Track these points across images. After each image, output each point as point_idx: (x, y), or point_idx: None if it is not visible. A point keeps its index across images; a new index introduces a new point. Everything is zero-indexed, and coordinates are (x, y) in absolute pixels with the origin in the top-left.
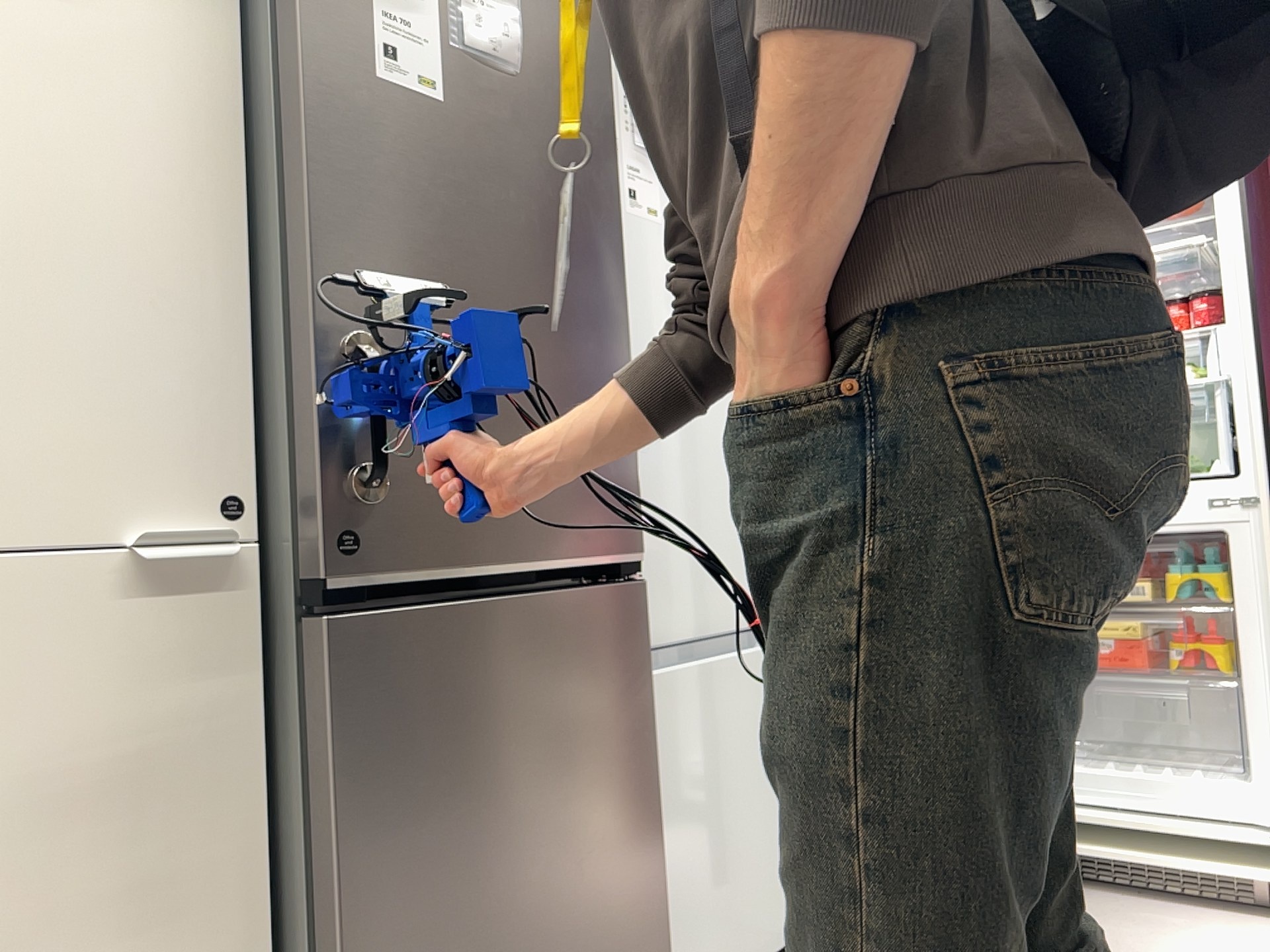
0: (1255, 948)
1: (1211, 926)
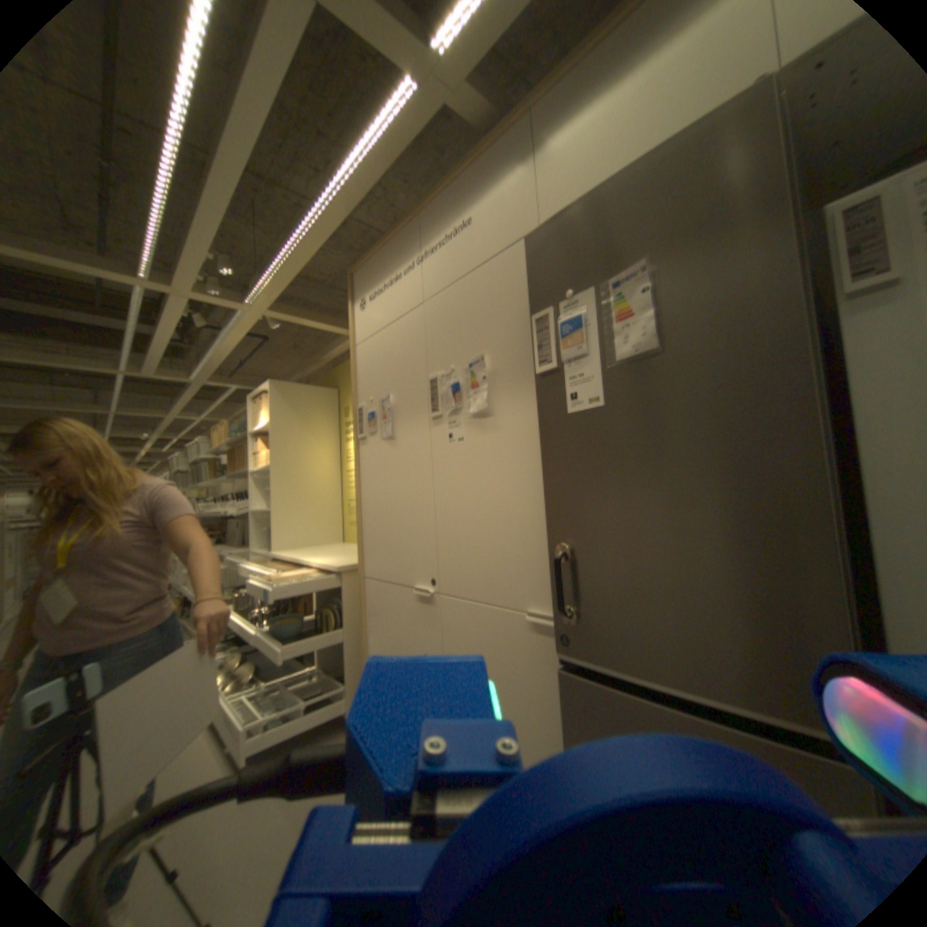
0: None
1: None
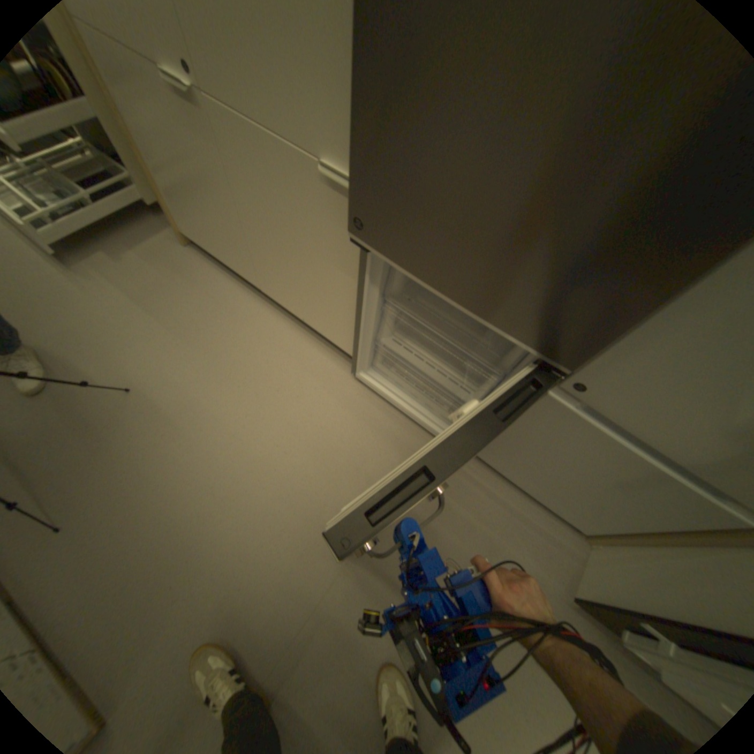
0: None
1: None
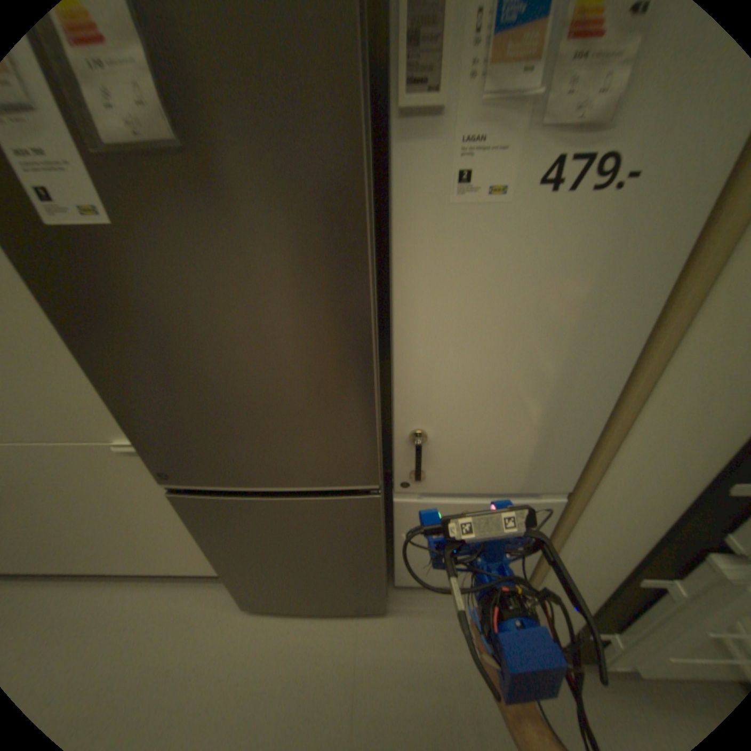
0: None
1: None
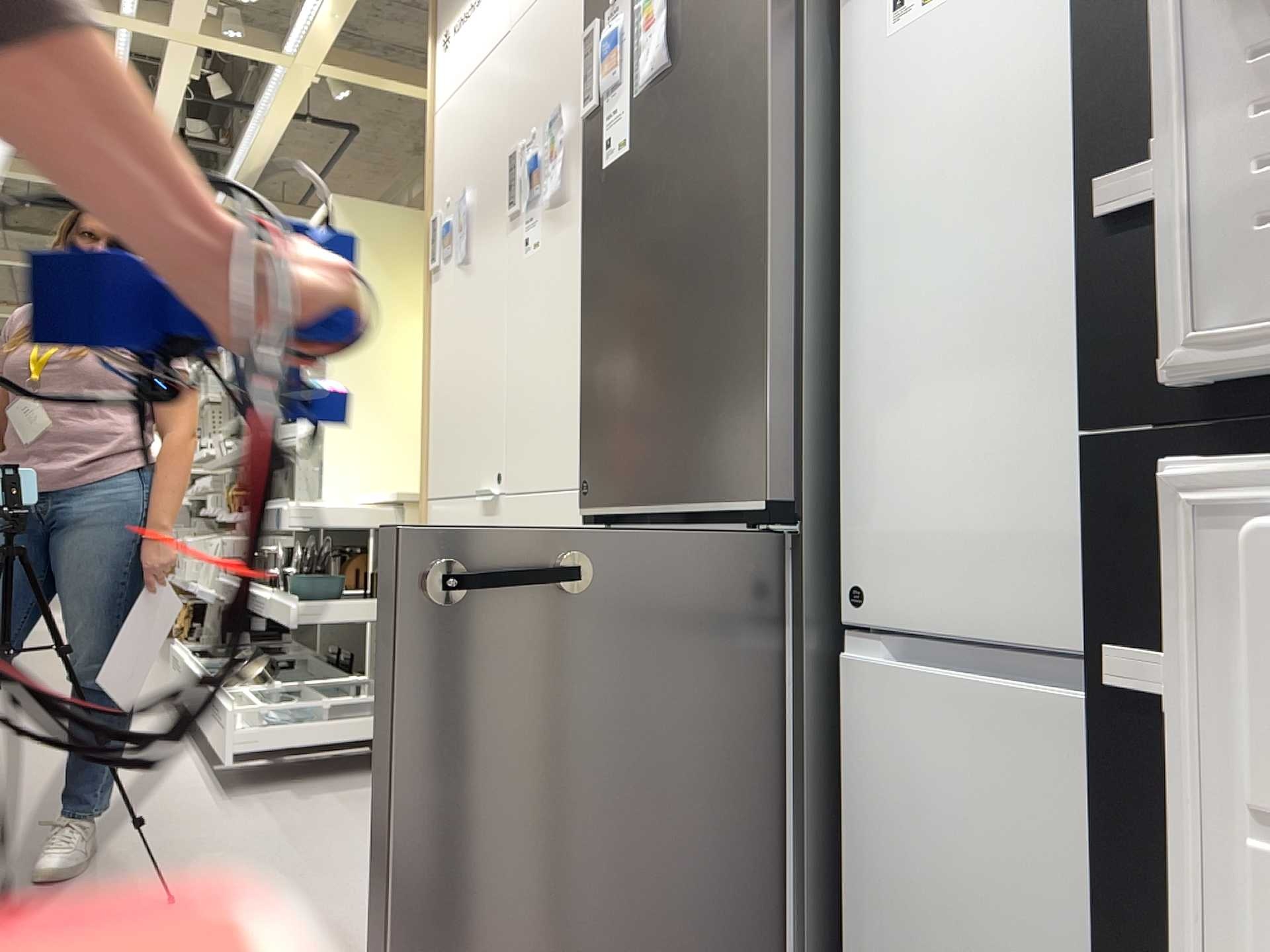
0: None
1: None
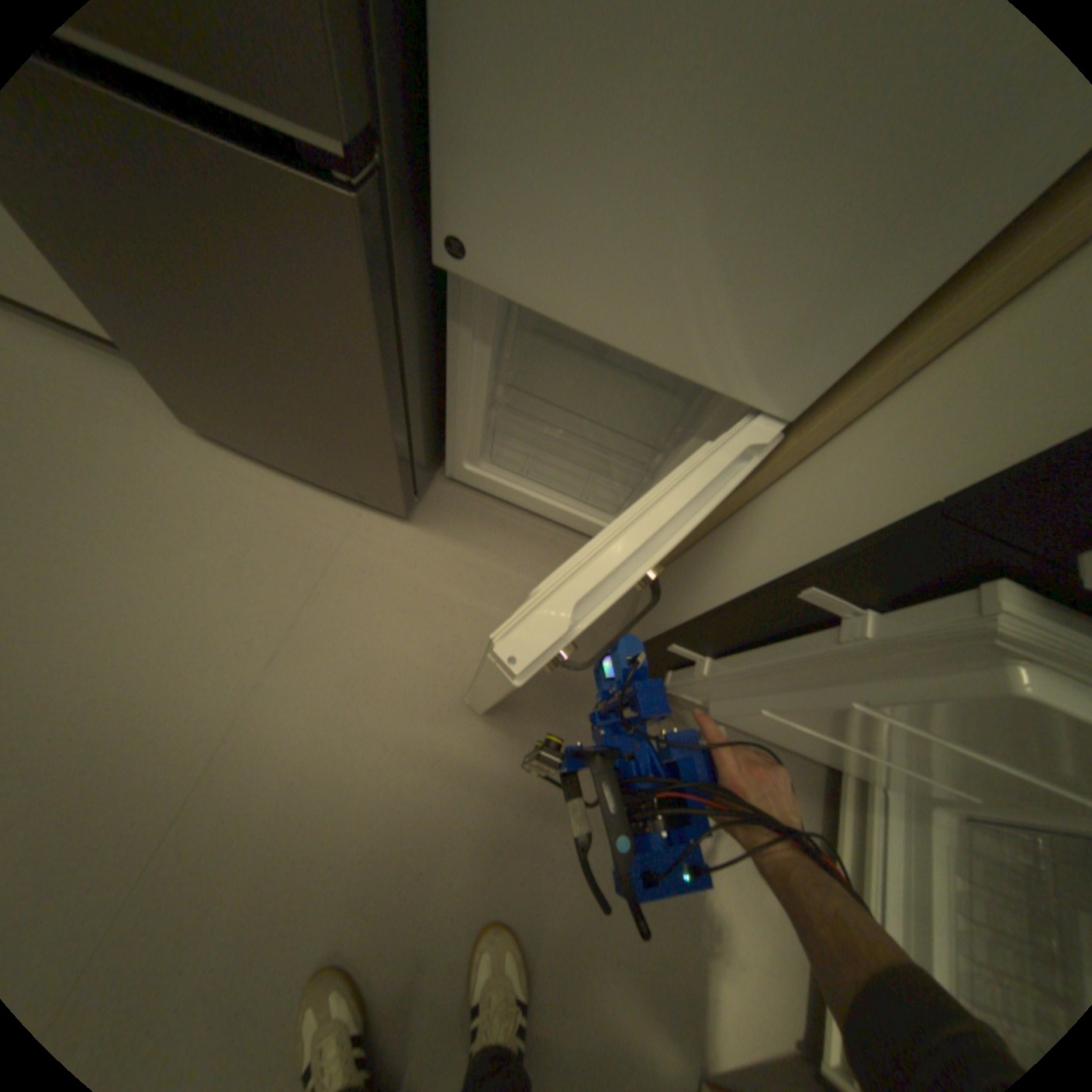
0: (734, 967)
1: (770, 930)
